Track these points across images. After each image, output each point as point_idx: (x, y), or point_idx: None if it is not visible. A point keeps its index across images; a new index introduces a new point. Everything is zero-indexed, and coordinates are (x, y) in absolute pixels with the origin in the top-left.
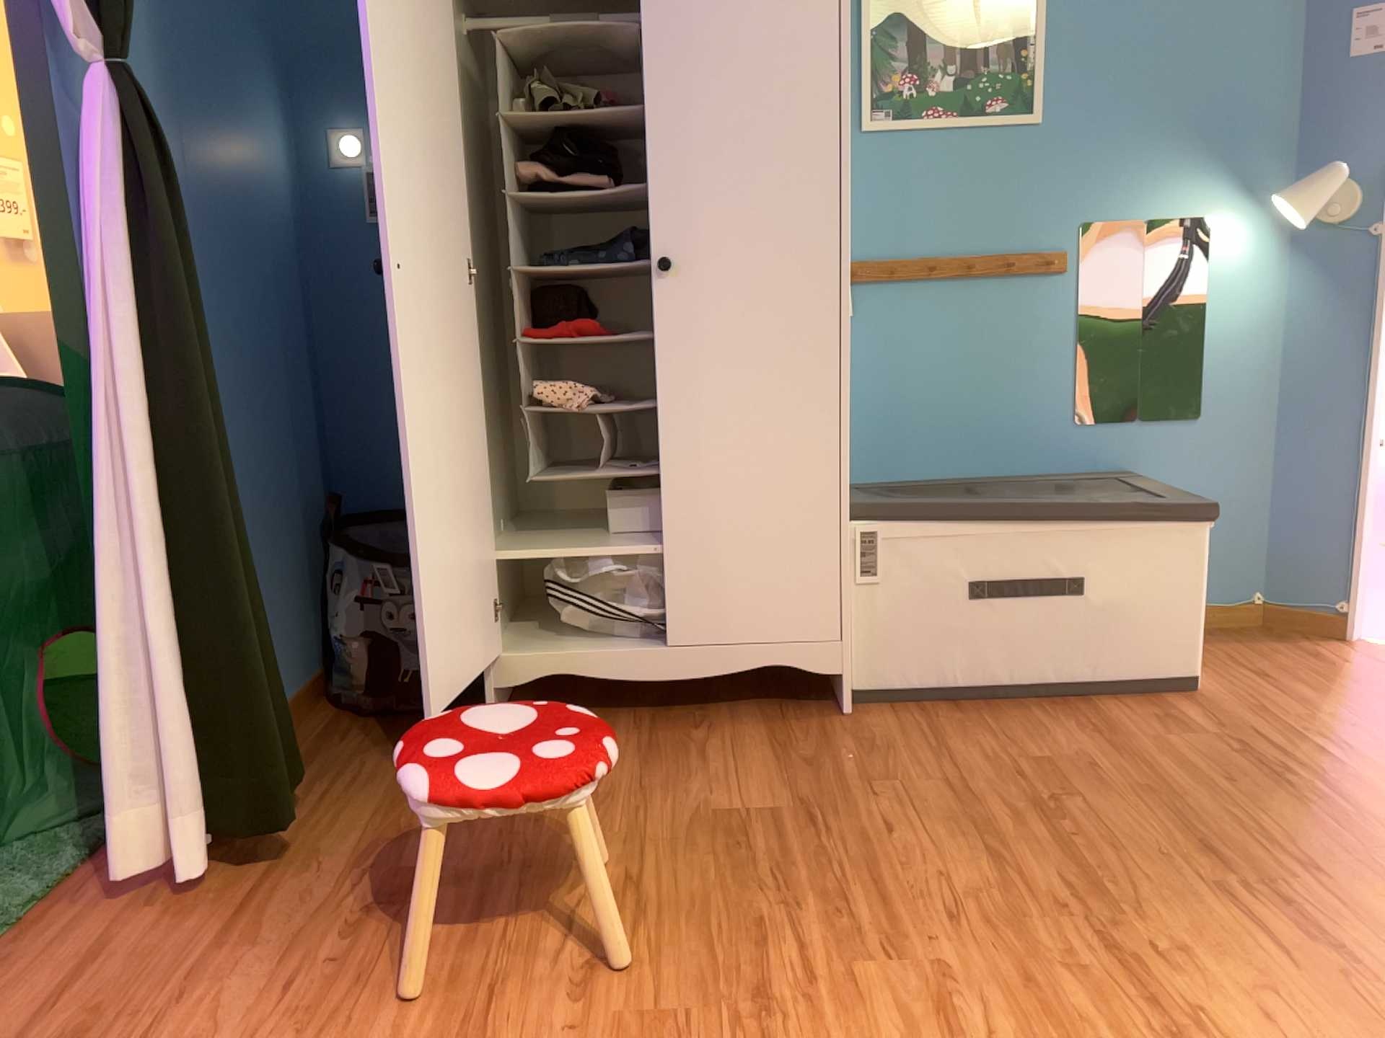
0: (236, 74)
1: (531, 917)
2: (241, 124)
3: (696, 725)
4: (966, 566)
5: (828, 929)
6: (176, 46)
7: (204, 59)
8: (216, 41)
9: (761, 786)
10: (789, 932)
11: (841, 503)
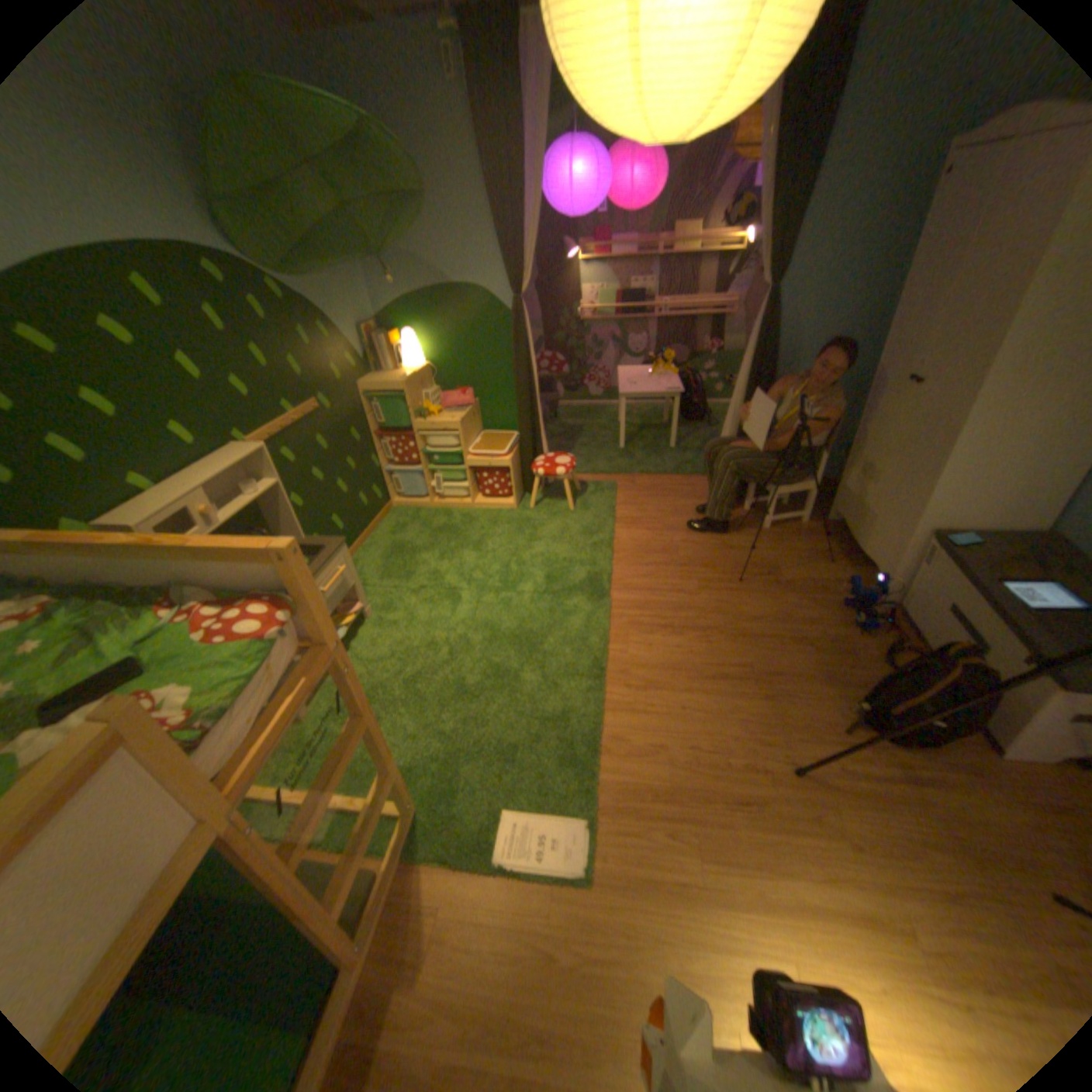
0: (907, 250)
1: (711, 538)
2: (900, 272)
3: (849, 565)
4: (952, 594)
5: (713, 583)
6: (856, 253)
7: (878, 252)
8: (896, 240)
9: (799, 578)
10: (710, 577)
11: (933, 527)
